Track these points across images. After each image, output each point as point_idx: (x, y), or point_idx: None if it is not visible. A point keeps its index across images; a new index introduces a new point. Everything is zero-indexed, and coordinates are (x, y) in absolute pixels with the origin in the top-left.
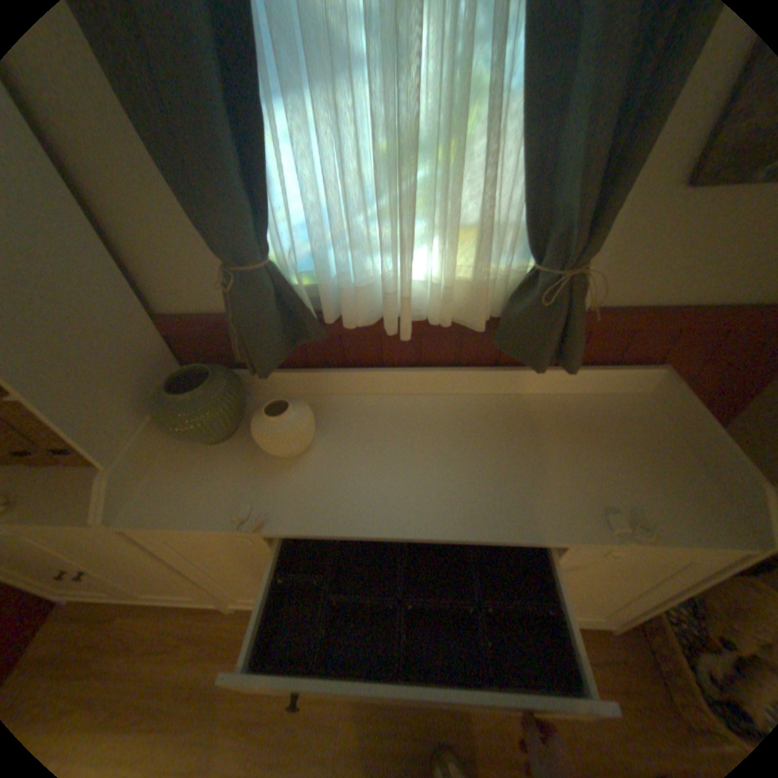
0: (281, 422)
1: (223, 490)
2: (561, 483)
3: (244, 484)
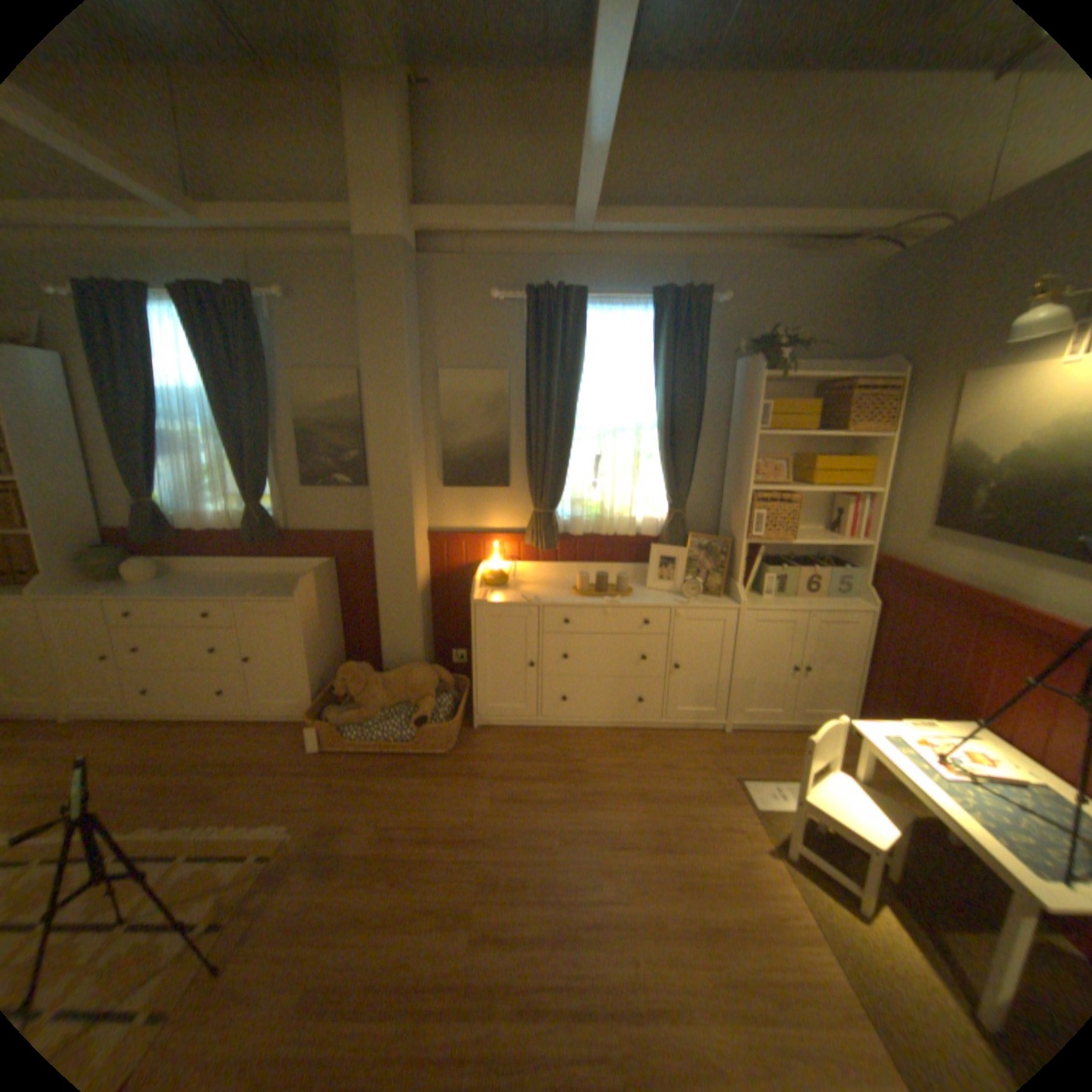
0: (132, 563)
1: (92, 591)
2: (245, 589)
3: (104, 589)
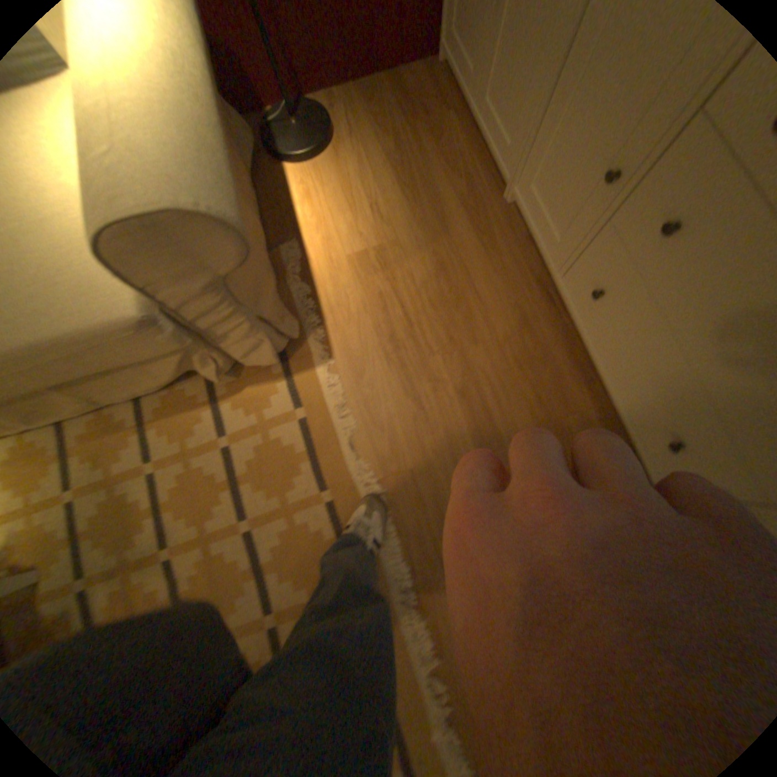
0: None
1: None
2: None
3: None
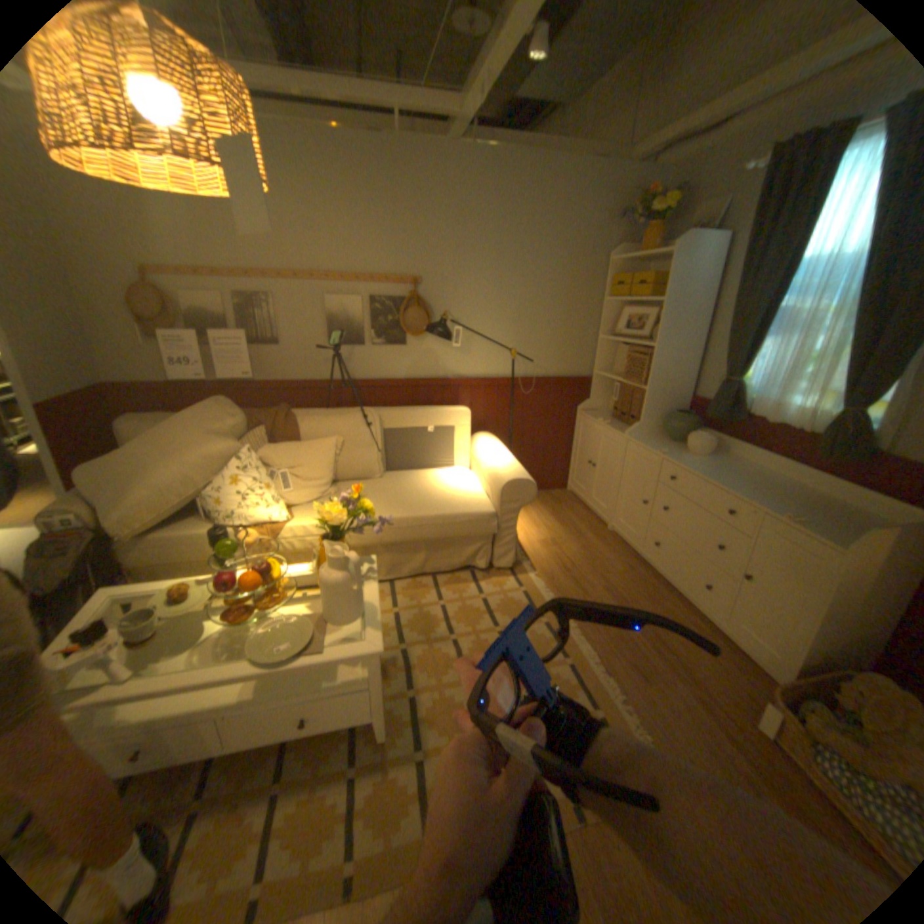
0: (700, 435)
1: (663, 447)
2: (789, 506)
3: (670, 450)
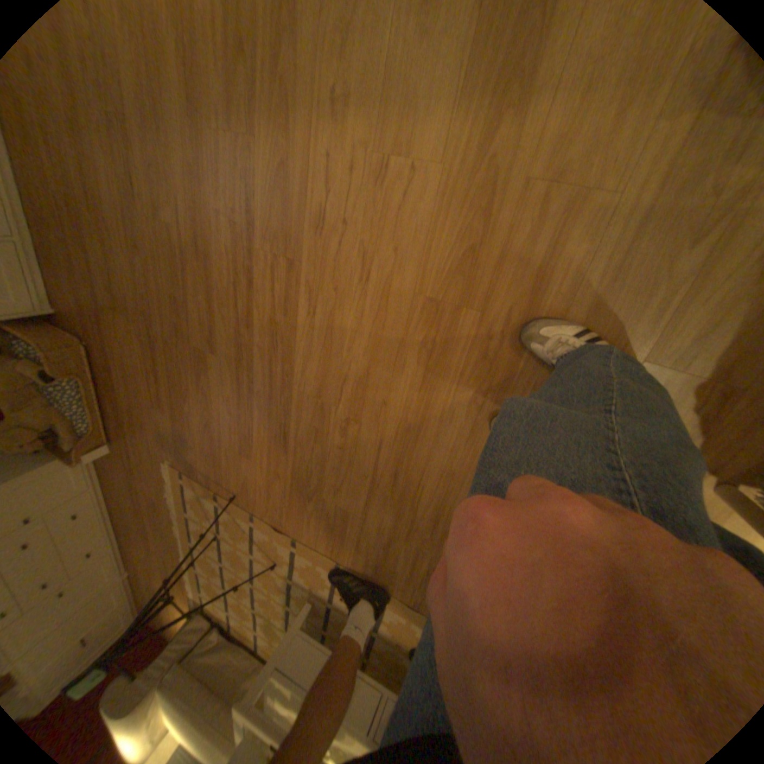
0: None
1: None
2: None
3: None
